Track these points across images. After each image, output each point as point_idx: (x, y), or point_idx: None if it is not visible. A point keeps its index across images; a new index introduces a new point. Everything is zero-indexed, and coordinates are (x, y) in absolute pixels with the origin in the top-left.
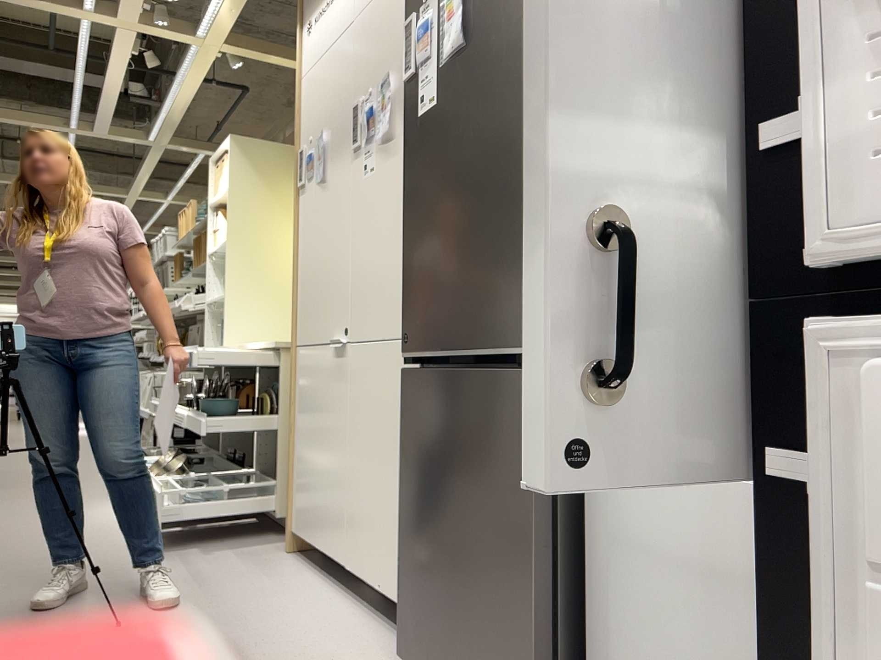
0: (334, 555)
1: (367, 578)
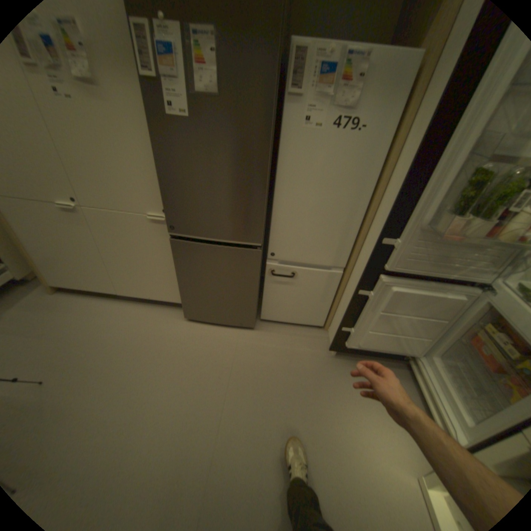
0: (104, 291)
1: (137, 296)
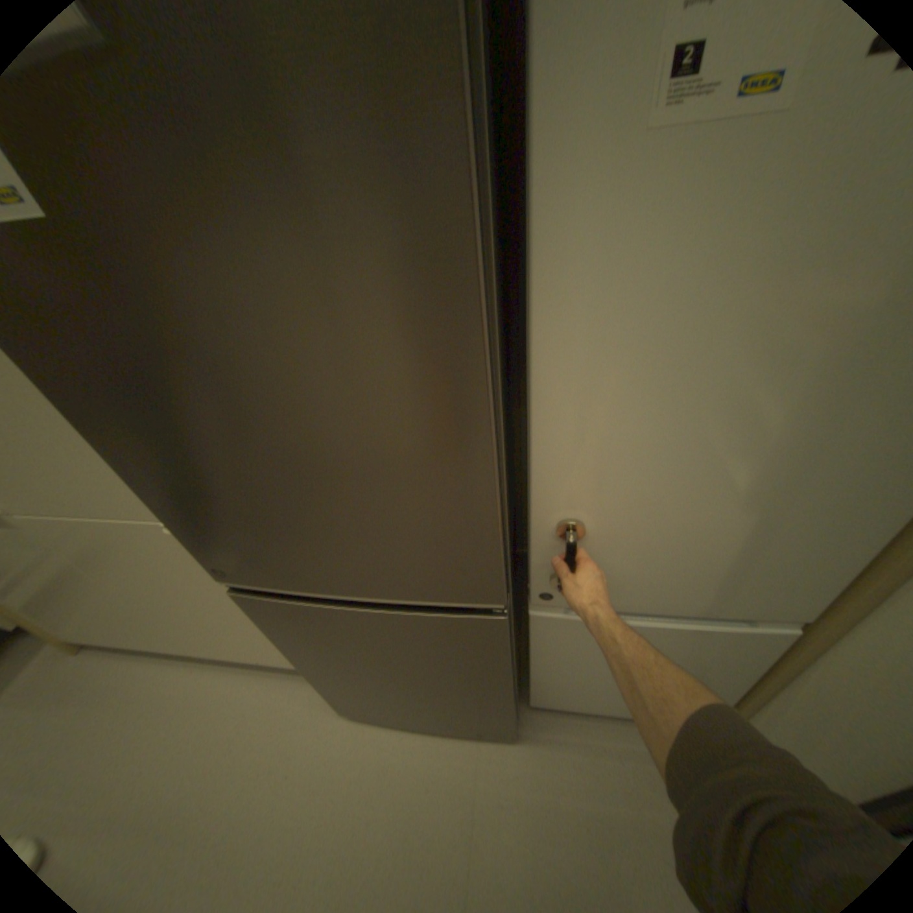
0: (161, 651)
1: (230, 659)
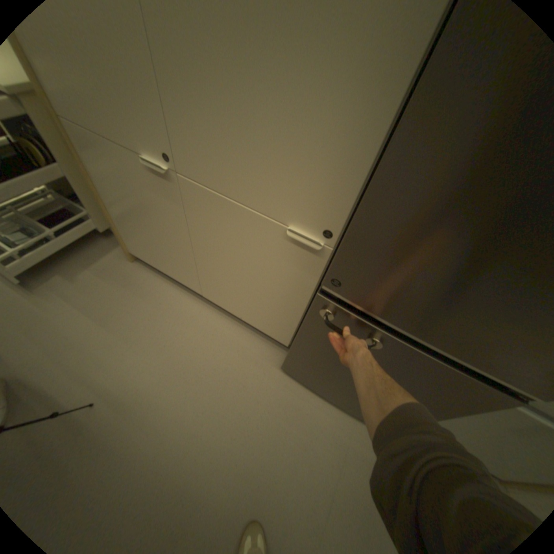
0: (187, 285)
1: (227, 308)
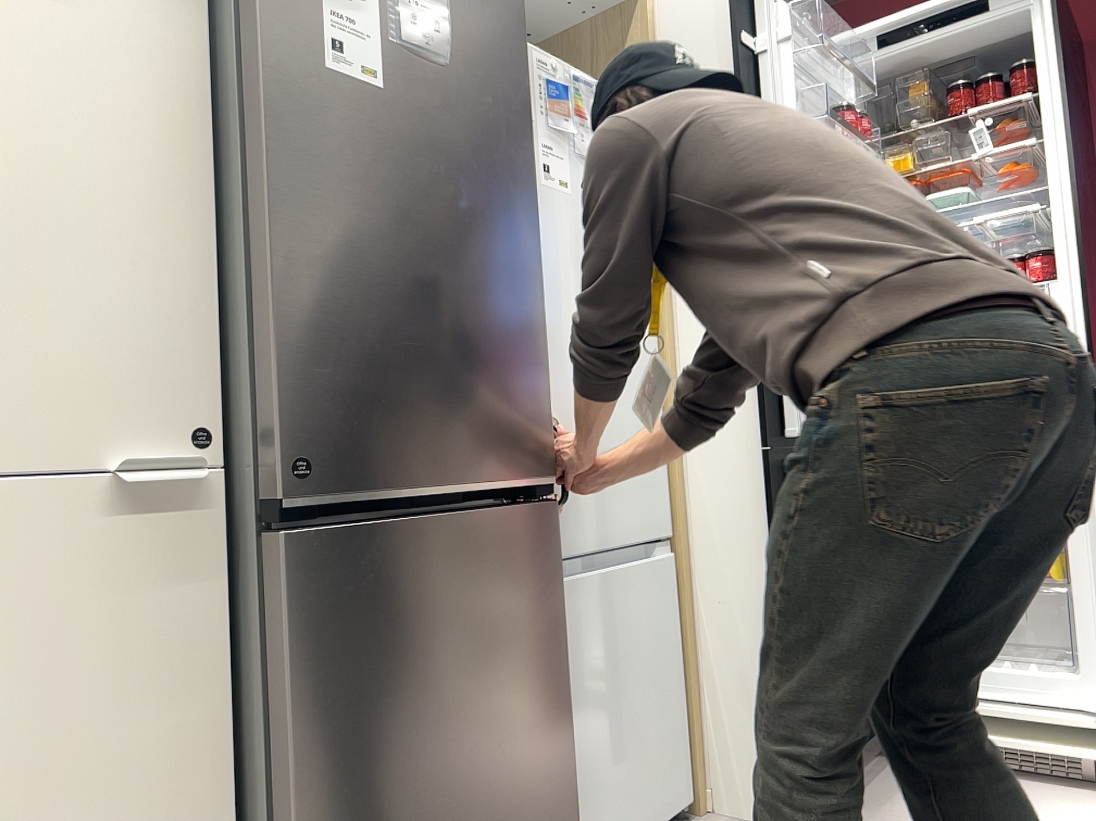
0: None
1: None
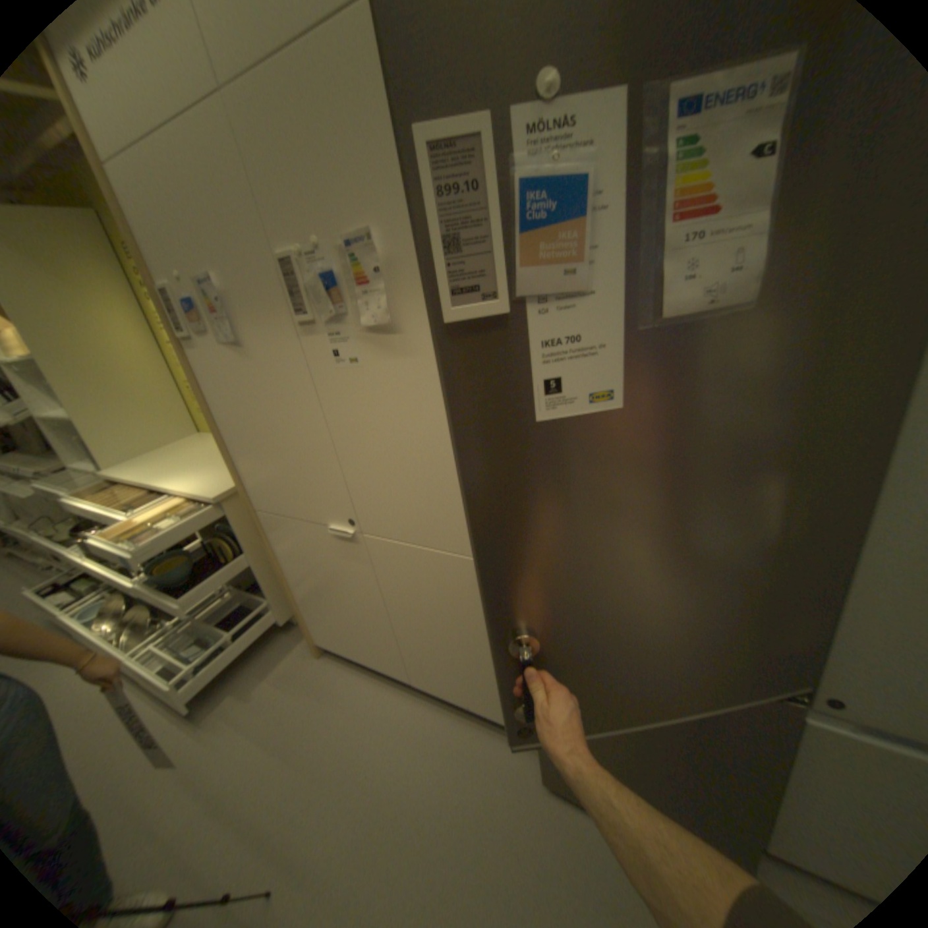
0: (389, 673)
1: (446, 697)
